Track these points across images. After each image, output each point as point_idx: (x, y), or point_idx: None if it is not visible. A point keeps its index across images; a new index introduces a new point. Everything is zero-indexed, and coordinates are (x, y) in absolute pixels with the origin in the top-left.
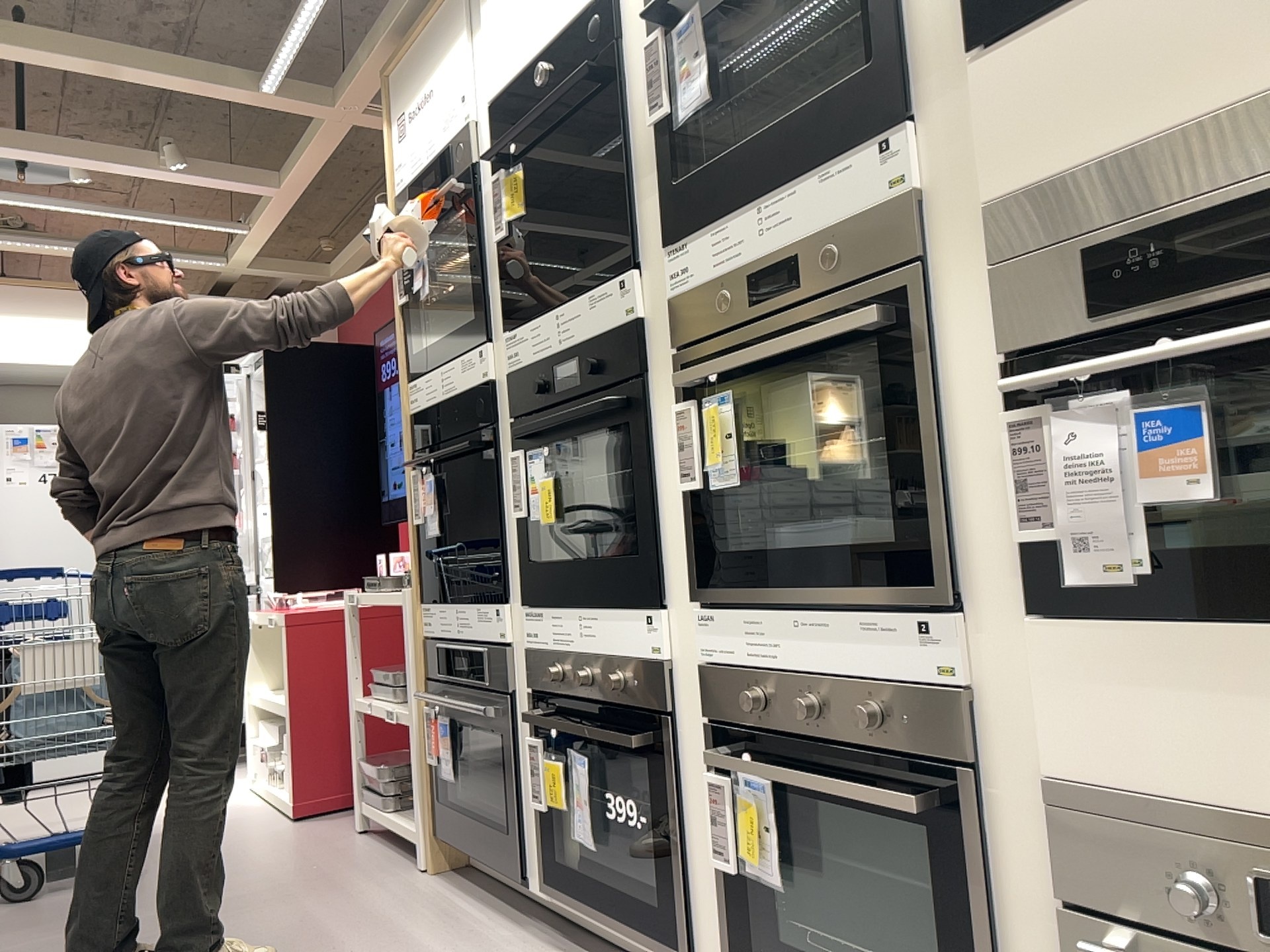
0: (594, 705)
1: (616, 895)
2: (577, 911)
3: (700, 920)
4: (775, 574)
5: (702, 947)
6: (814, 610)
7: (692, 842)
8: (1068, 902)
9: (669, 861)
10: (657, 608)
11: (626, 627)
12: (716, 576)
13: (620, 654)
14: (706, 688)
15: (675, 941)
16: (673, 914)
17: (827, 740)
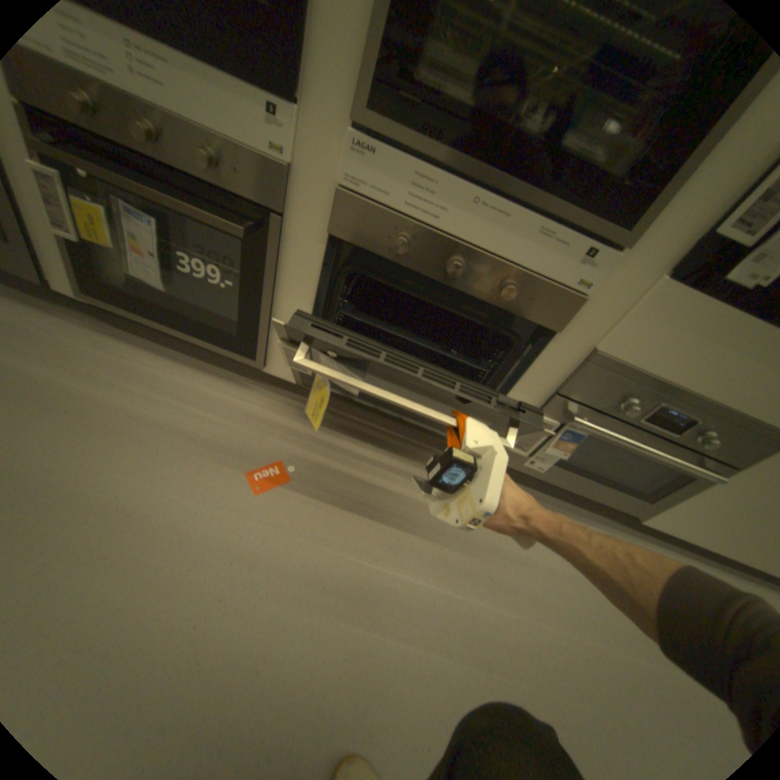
0: (156, 162)
1: (184, 317)
2: (121, 310)
3: (274, 344)
4: (479, 141)
5: (272, 356)
6: (501, 194)
7: (280, 304)
8: (563, 393)
9: (254, 312)
10: (290, 96)
11: (228, 97)
12: (399, 104)
13: (215, 126)
14: (336, 206)
15: (251, 352)
16: (252, 340)
17: (454, 286)
